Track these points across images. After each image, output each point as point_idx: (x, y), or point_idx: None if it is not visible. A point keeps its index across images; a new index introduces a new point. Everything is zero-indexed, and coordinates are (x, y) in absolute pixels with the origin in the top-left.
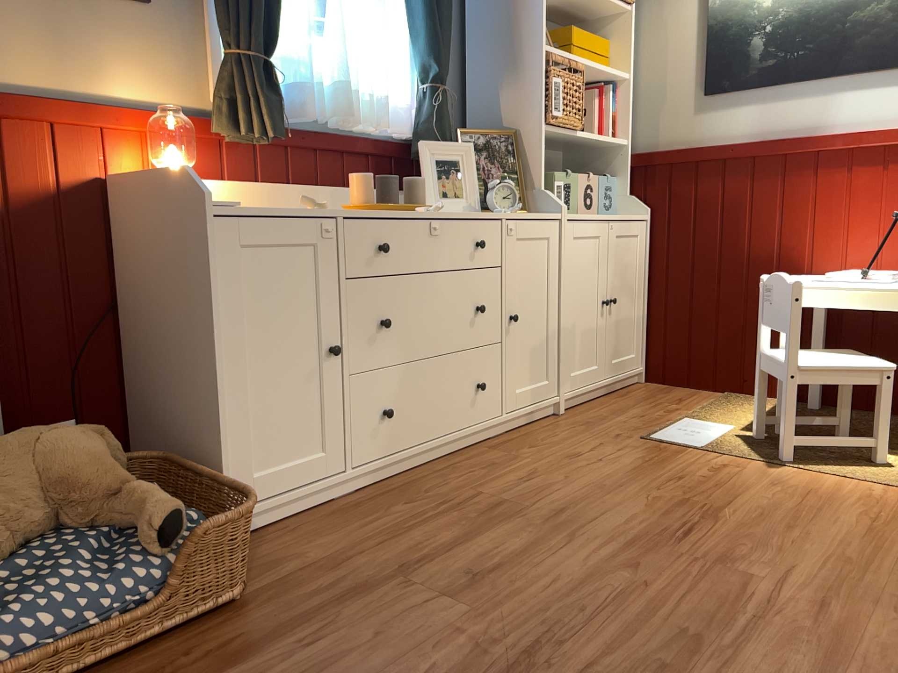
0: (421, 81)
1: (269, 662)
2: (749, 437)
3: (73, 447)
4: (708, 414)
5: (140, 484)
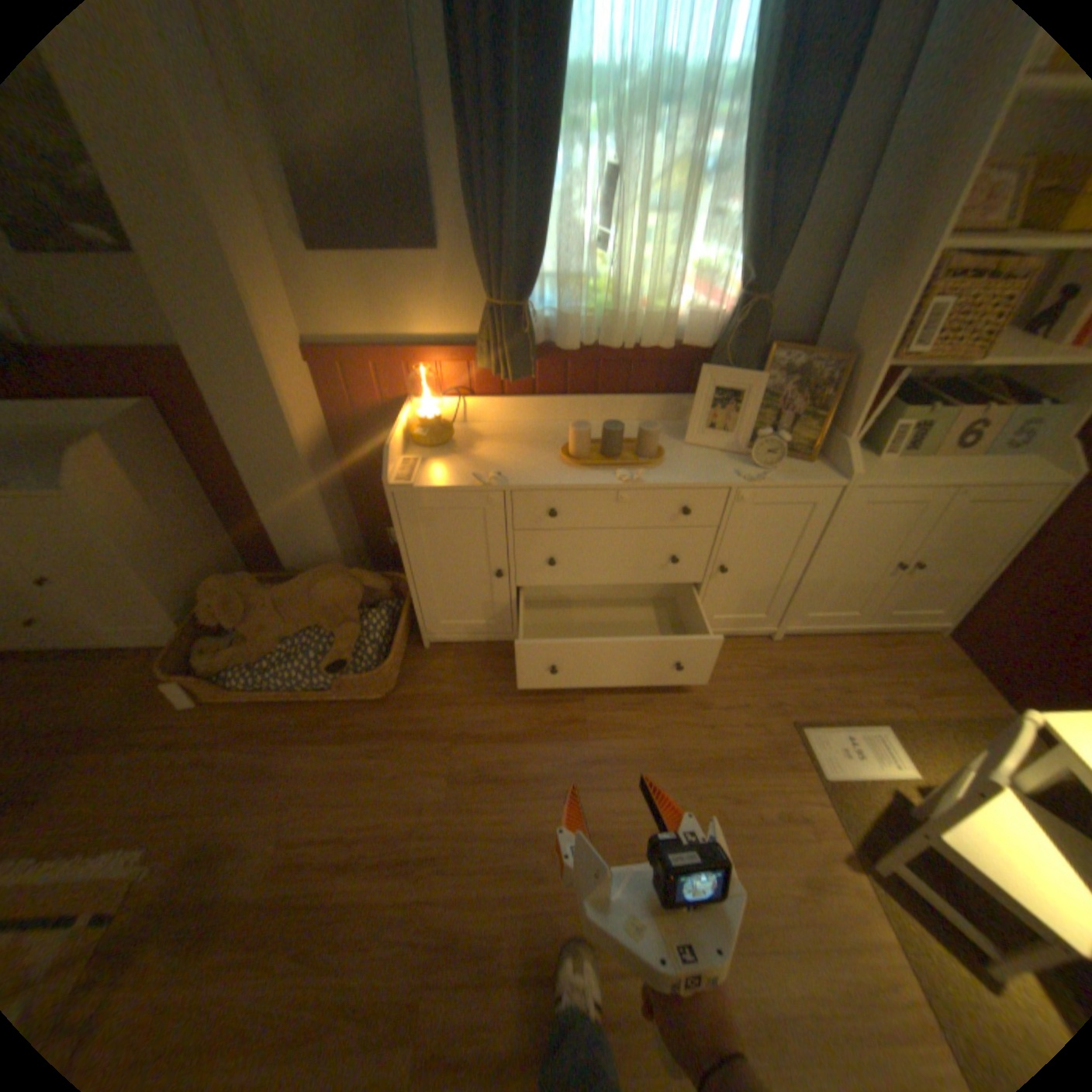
0: (741, 283)
1: (351, 753)
2: (907, 808)
3: (329, 594)
4: (925, 741)
5: (351, 626)
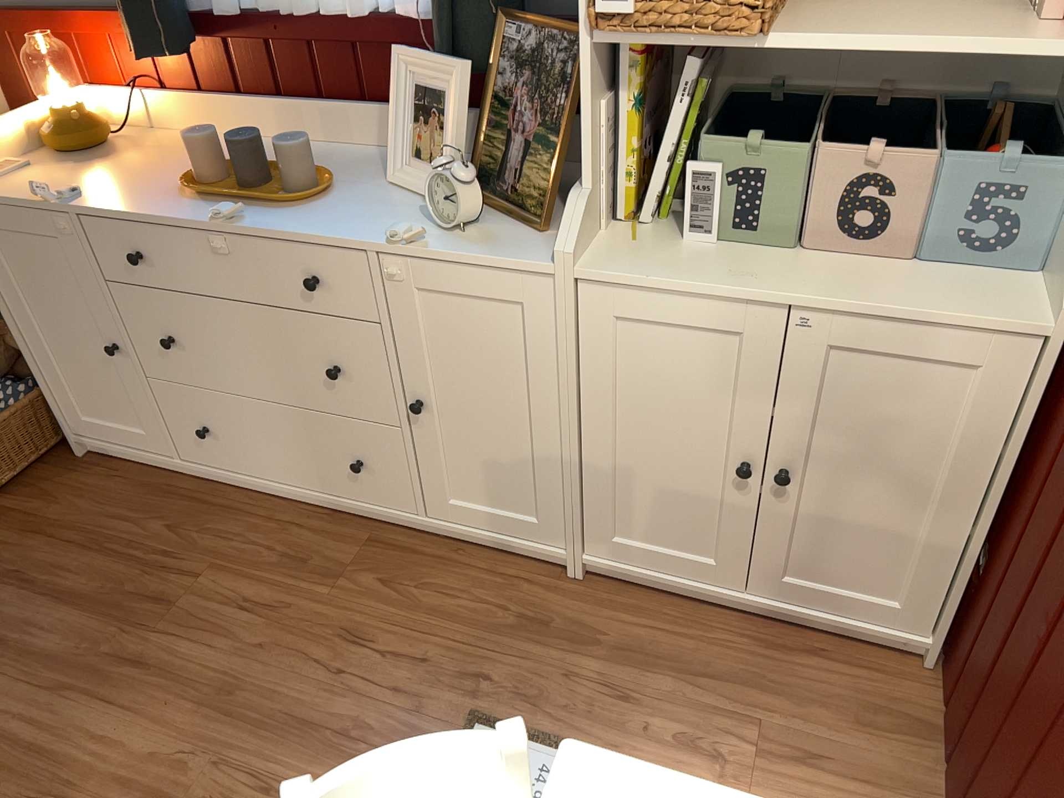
0: None
1: None
2: None
3: None
4: None
5: None
